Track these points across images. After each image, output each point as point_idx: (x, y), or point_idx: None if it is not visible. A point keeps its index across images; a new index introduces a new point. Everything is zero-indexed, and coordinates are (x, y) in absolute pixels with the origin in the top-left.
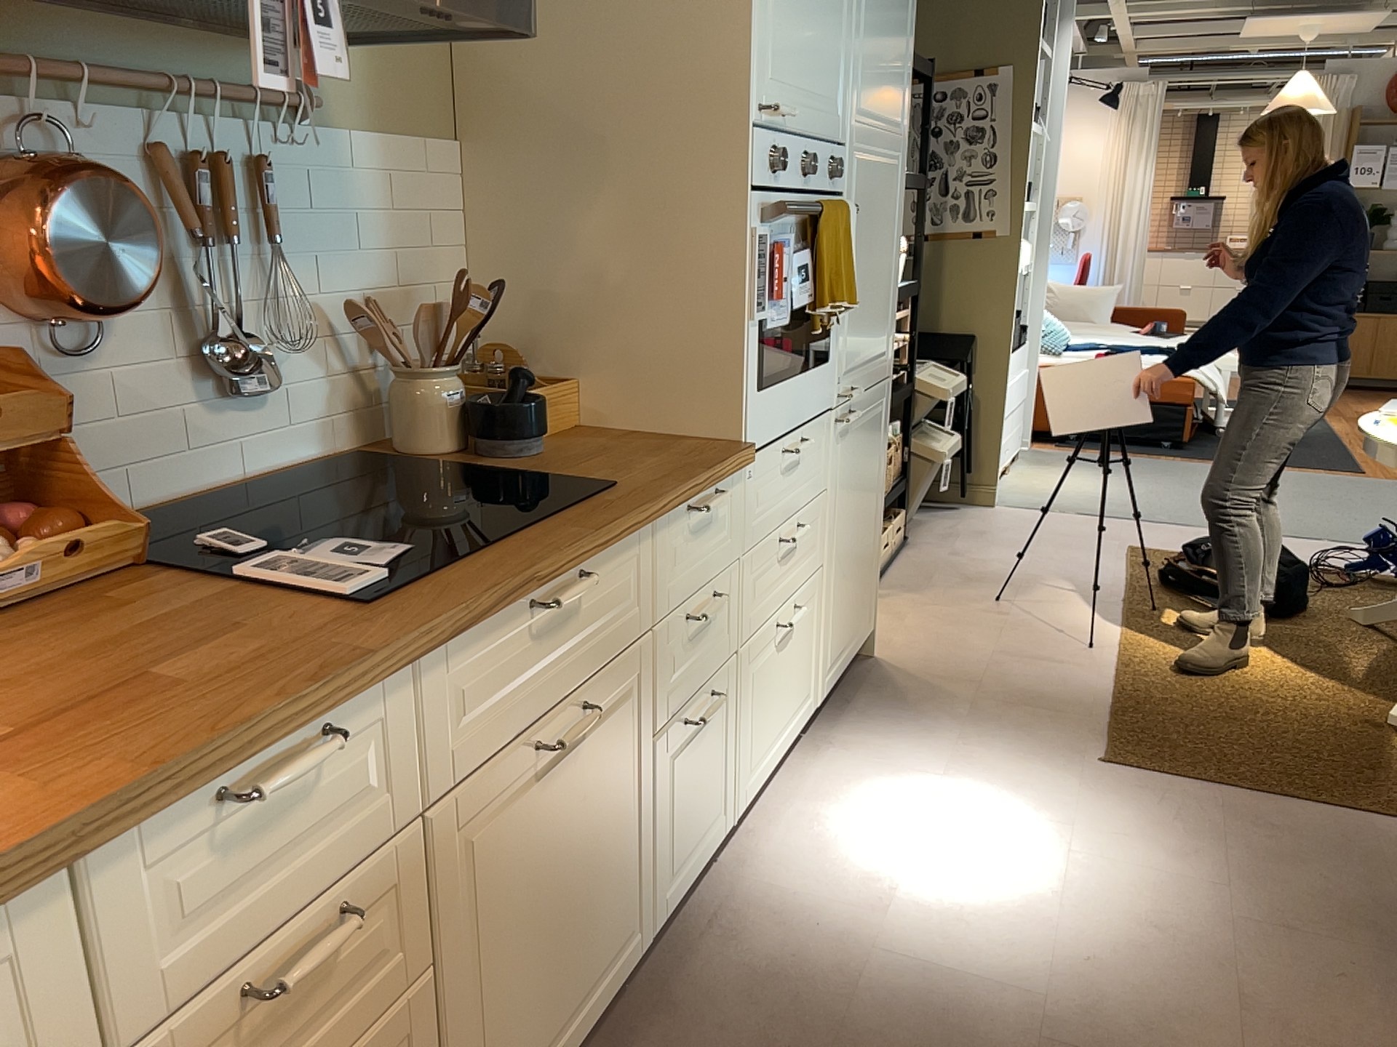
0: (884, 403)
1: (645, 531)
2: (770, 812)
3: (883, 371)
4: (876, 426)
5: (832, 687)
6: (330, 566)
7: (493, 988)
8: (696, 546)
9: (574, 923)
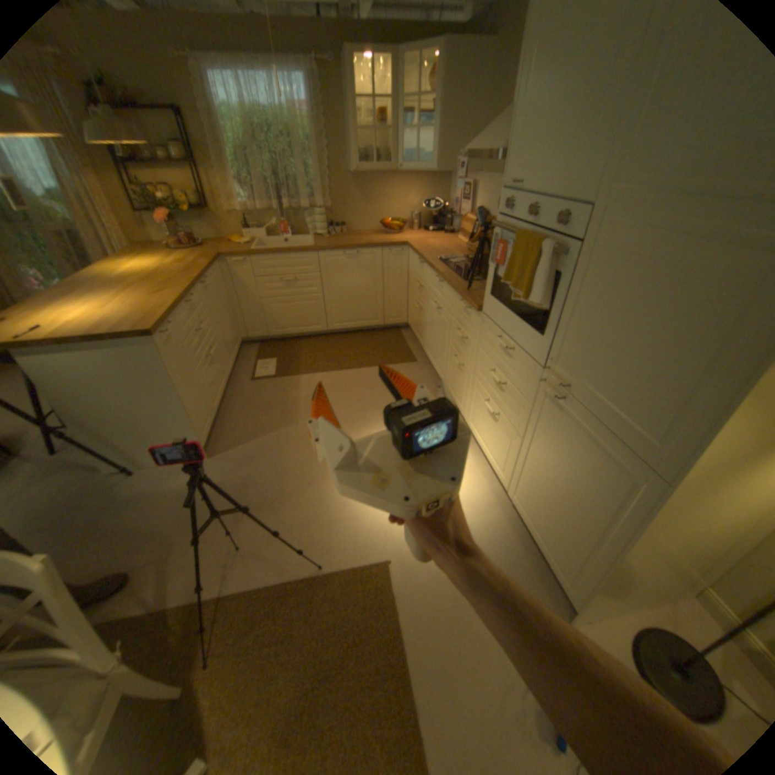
0: (638, 486)
1: (452, 291)
2: (474, 456)
3: (638, 449)
4: (605, 470)
5: (516, 513)
6: (454, 260)
7: (429, 331)
8: (463, 315)
9: (436, 347)
